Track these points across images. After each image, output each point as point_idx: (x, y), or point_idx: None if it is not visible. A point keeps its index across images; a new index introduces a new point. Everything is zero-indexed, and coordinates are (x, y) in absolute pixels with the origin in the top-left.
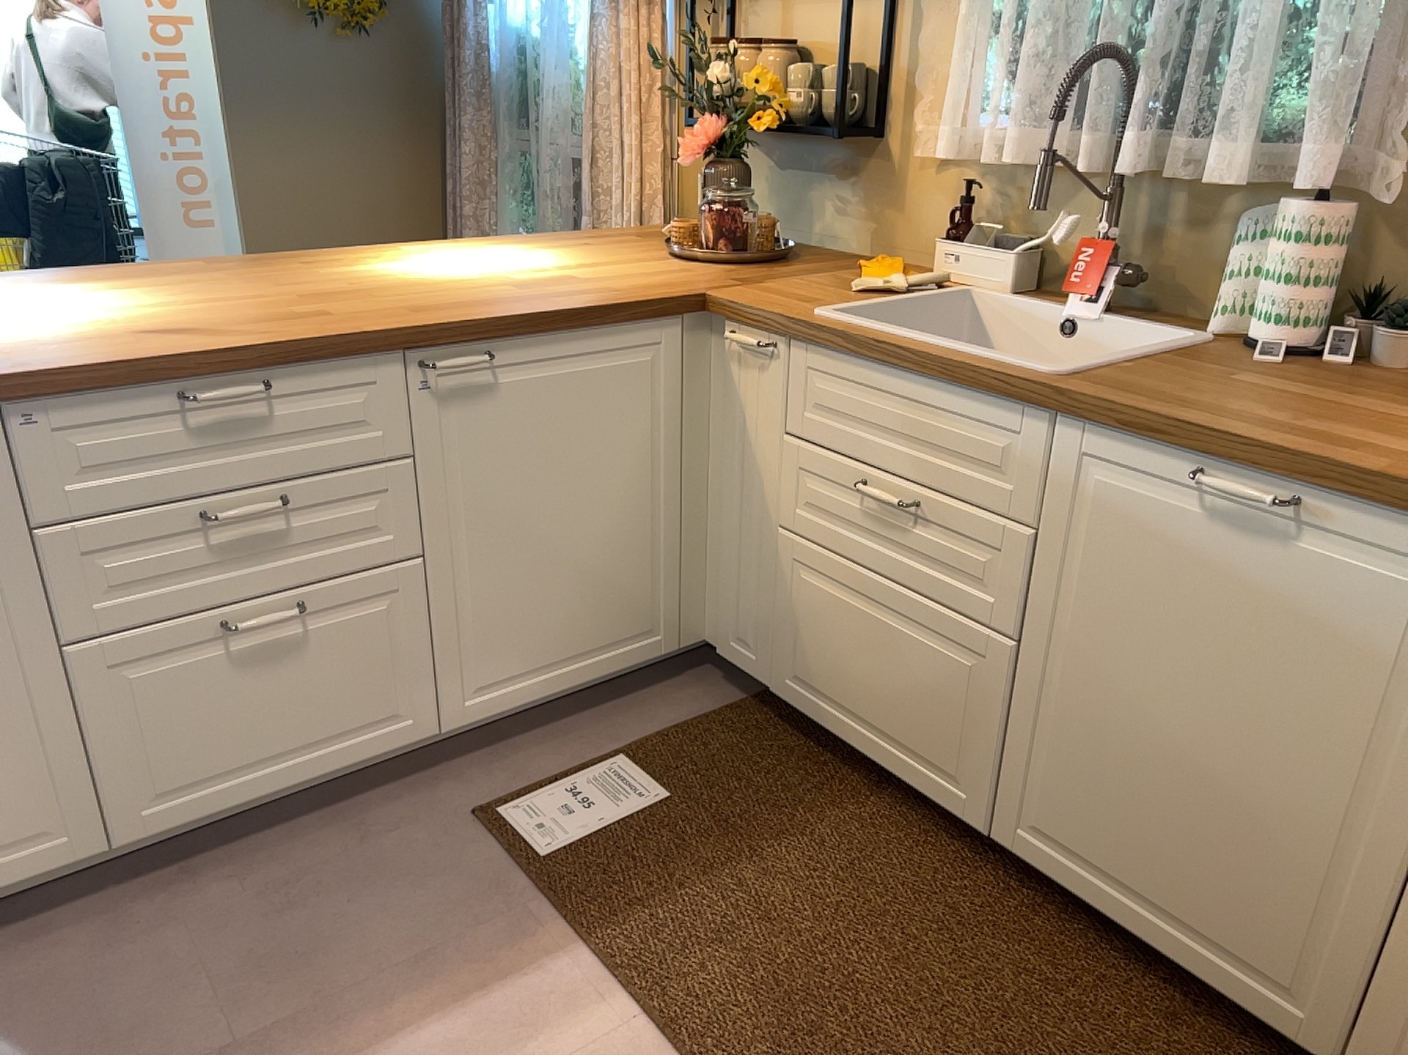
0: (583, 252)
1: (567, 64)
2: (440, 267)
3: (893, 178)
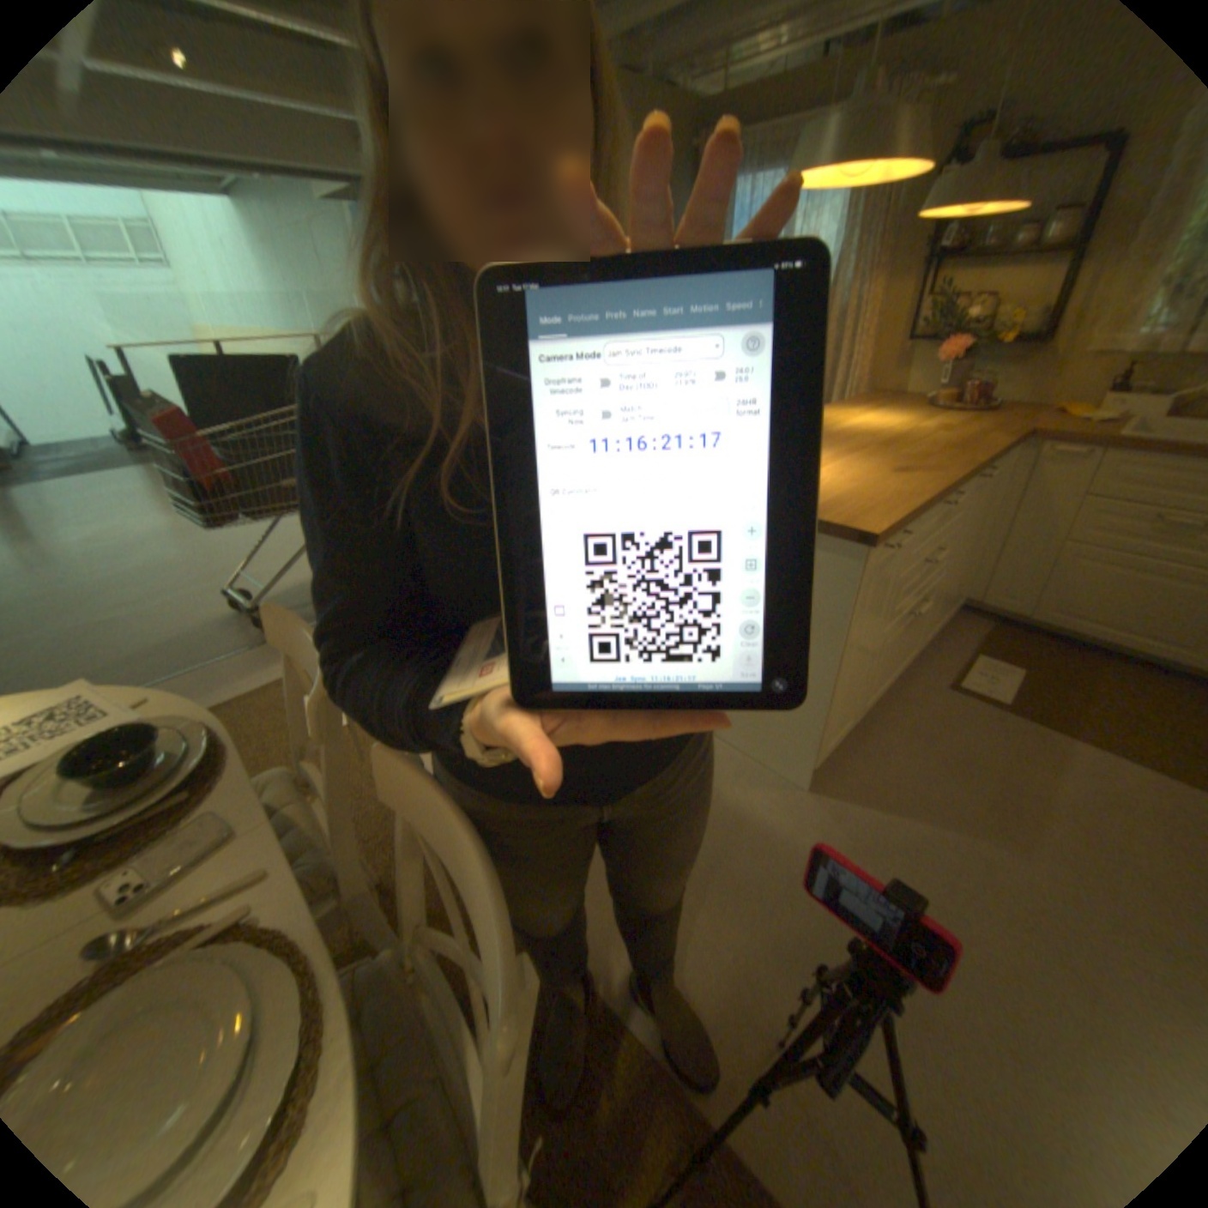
0: (895, 410)
1: None
2: (870, 424)
3: (1056, 362)
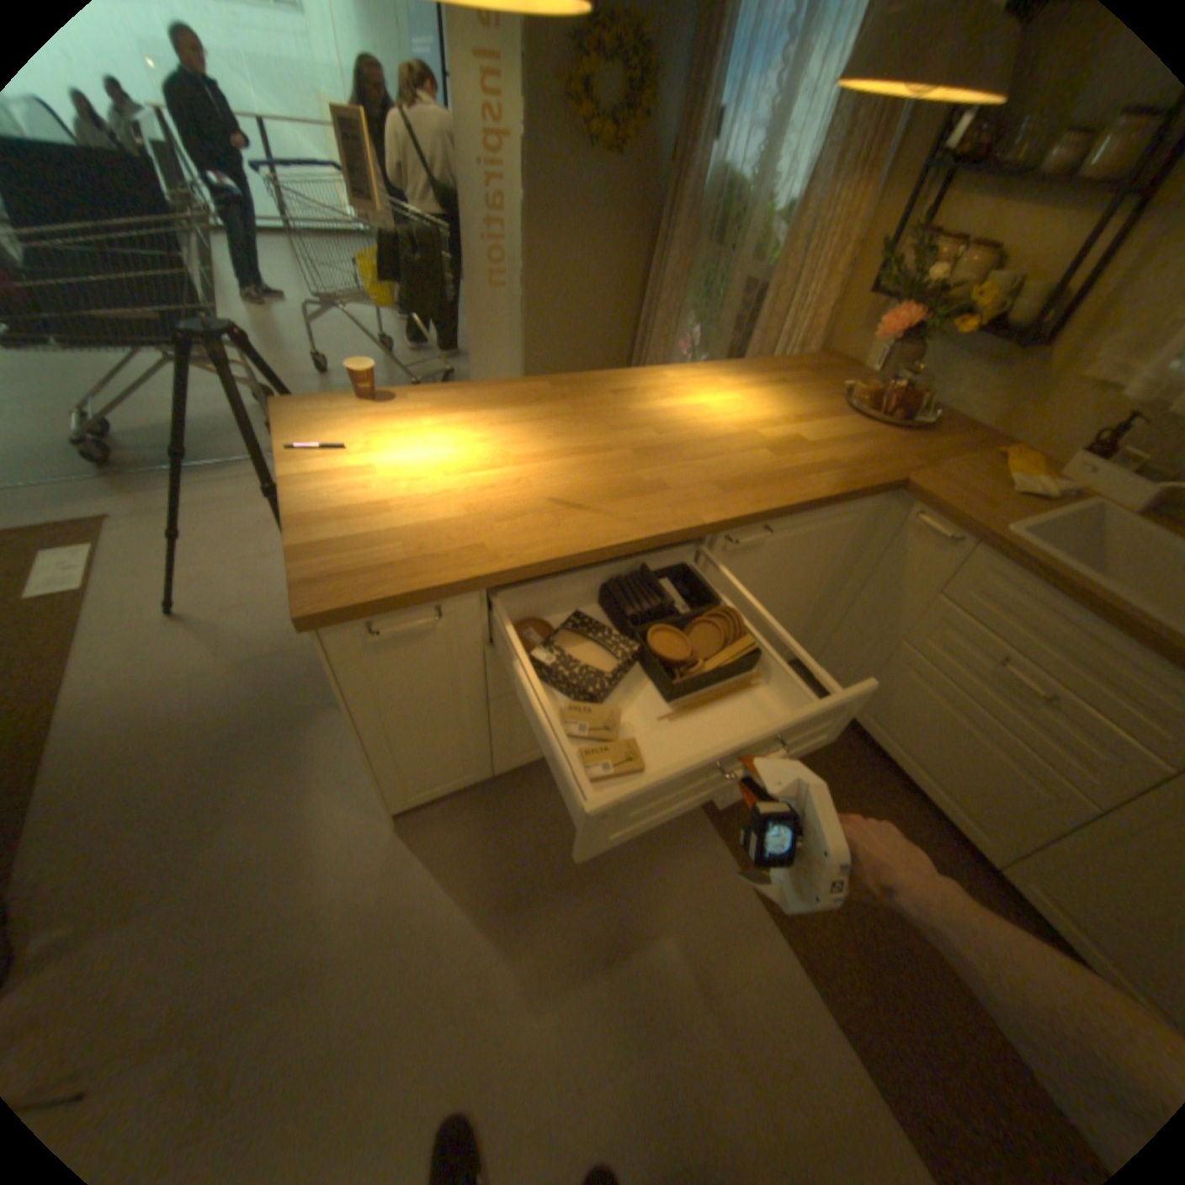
0: (787, 393)
1: (768, 204)
2: (704, 410)
3: (1047, 379)
